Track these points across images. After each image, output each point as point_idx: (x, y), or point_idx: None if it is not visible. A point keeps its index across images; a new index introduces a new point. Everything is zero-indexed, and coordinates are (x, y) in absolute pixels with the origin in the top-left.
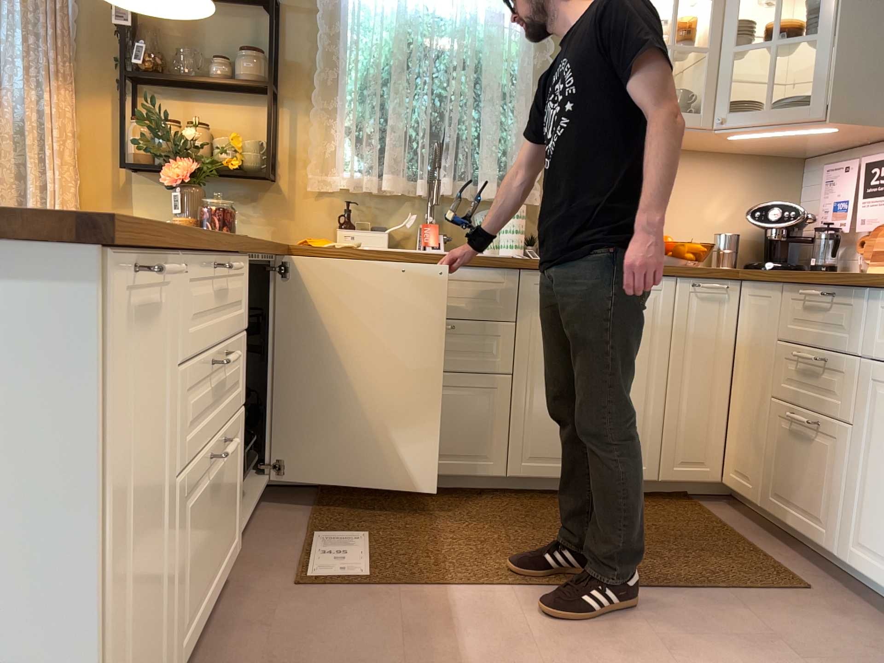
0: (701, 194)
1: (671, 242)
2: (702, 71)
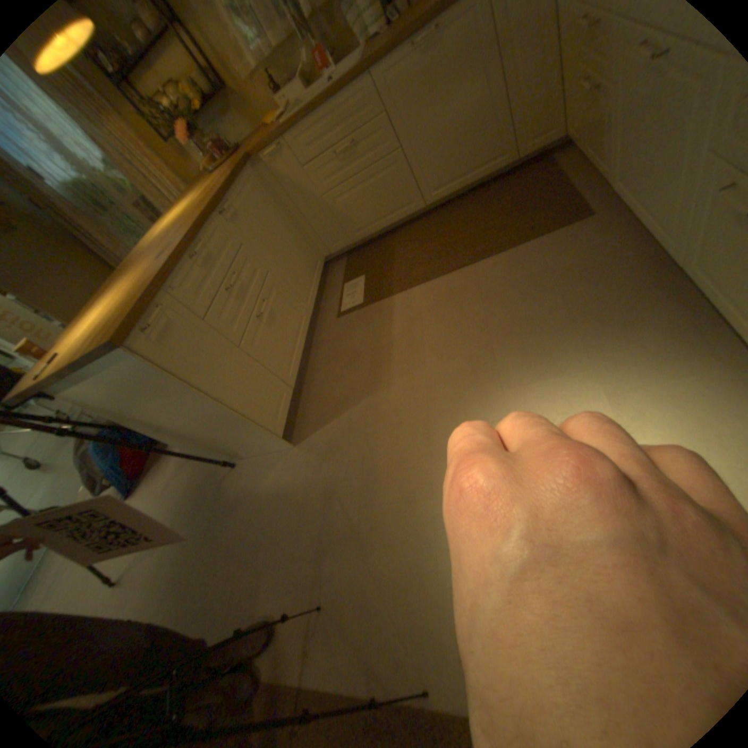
0: None
1: None
2: None
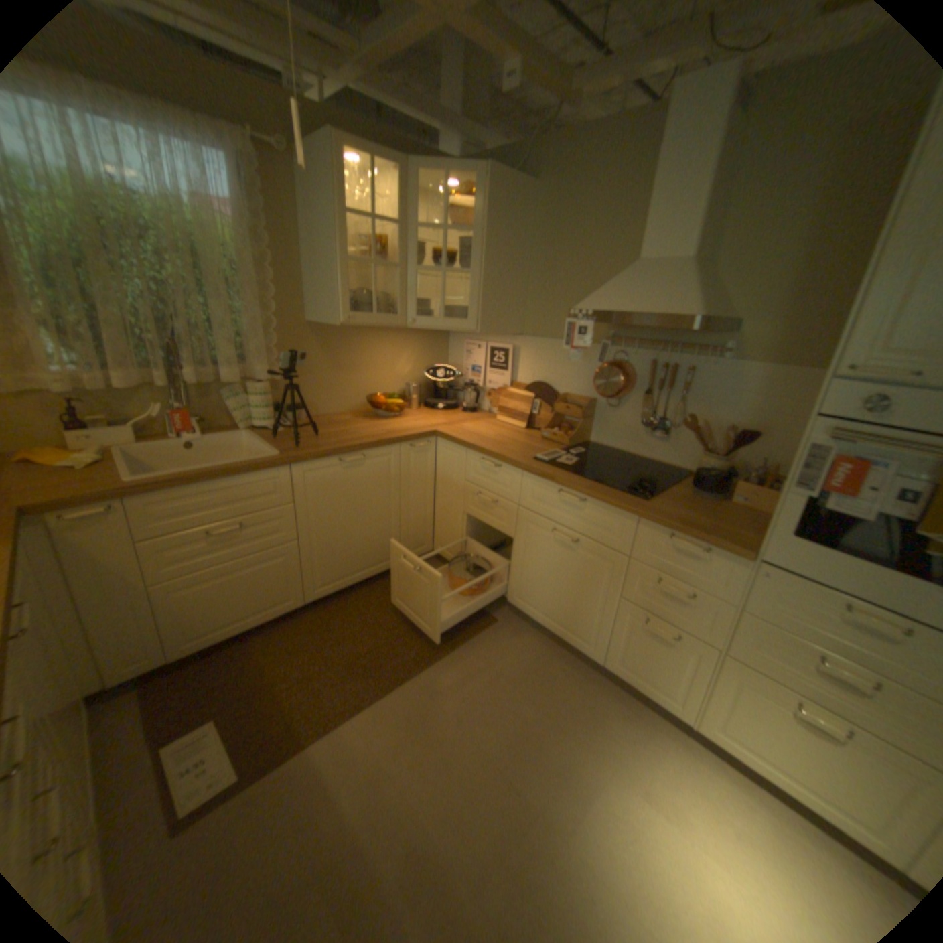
0: (392, 357)
1: (382, 402)
2: (391, 277)
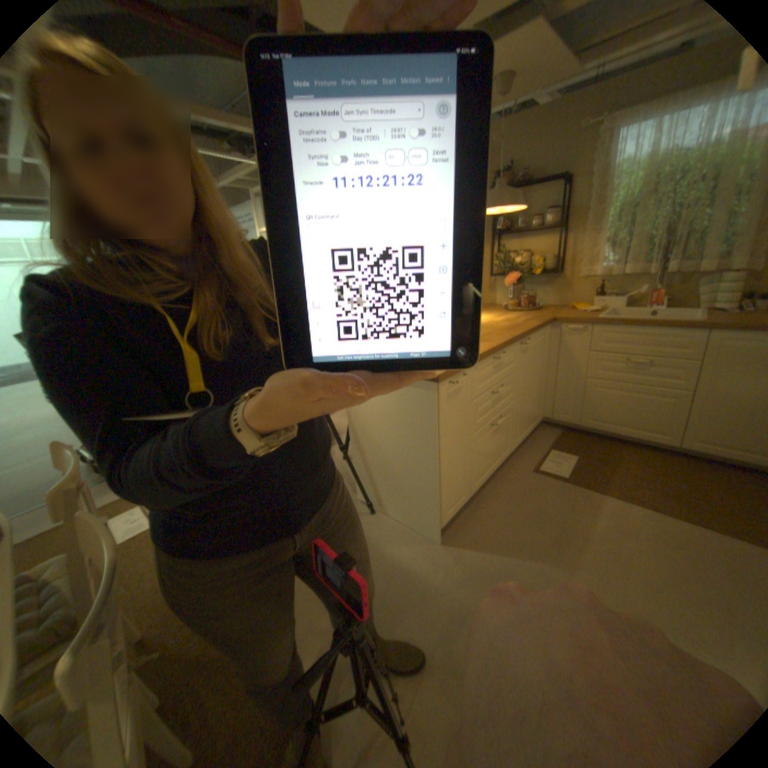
0: None
1: None
2: None
